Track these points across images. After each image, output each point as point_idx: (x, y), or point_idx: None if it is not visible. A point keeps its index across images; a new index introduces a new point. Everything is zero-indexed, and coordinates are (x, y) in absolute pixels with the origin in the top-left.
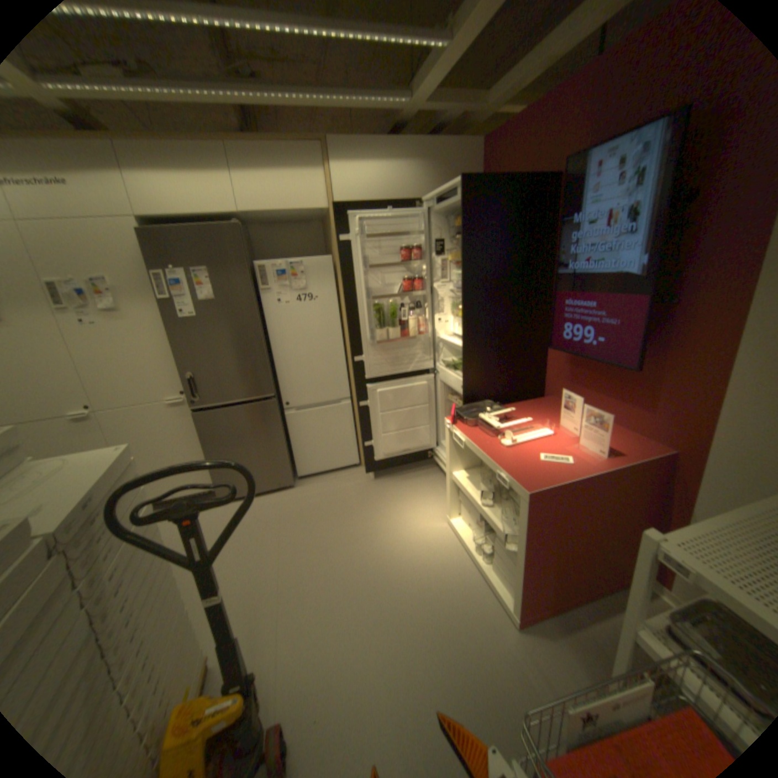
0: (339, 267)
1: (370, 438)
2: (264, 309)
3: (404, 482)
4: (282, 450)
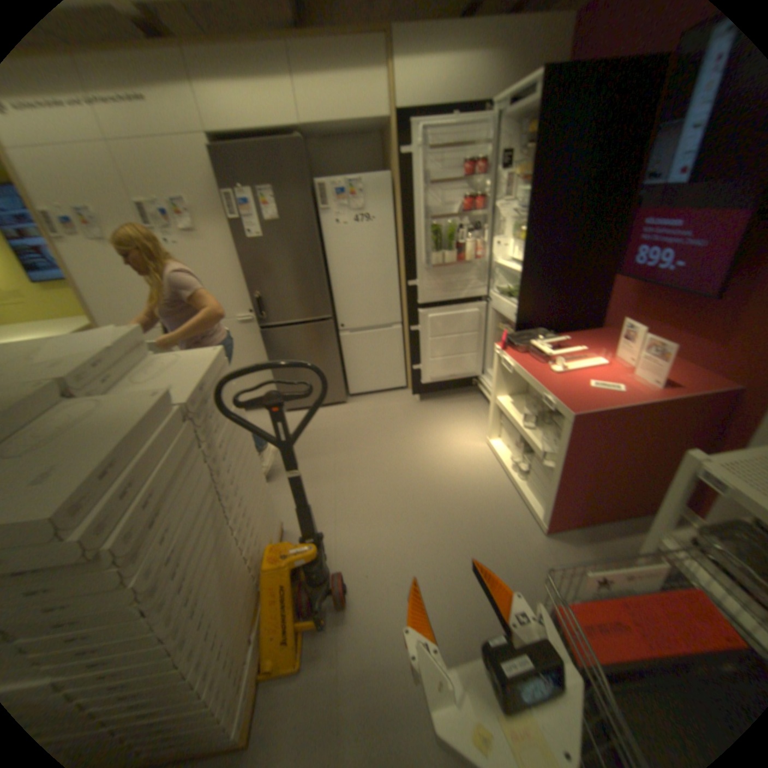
0: (396, 184)
1: (418, 362)
2: (321, 230)
3: (447, 405)
4: (336, 368)
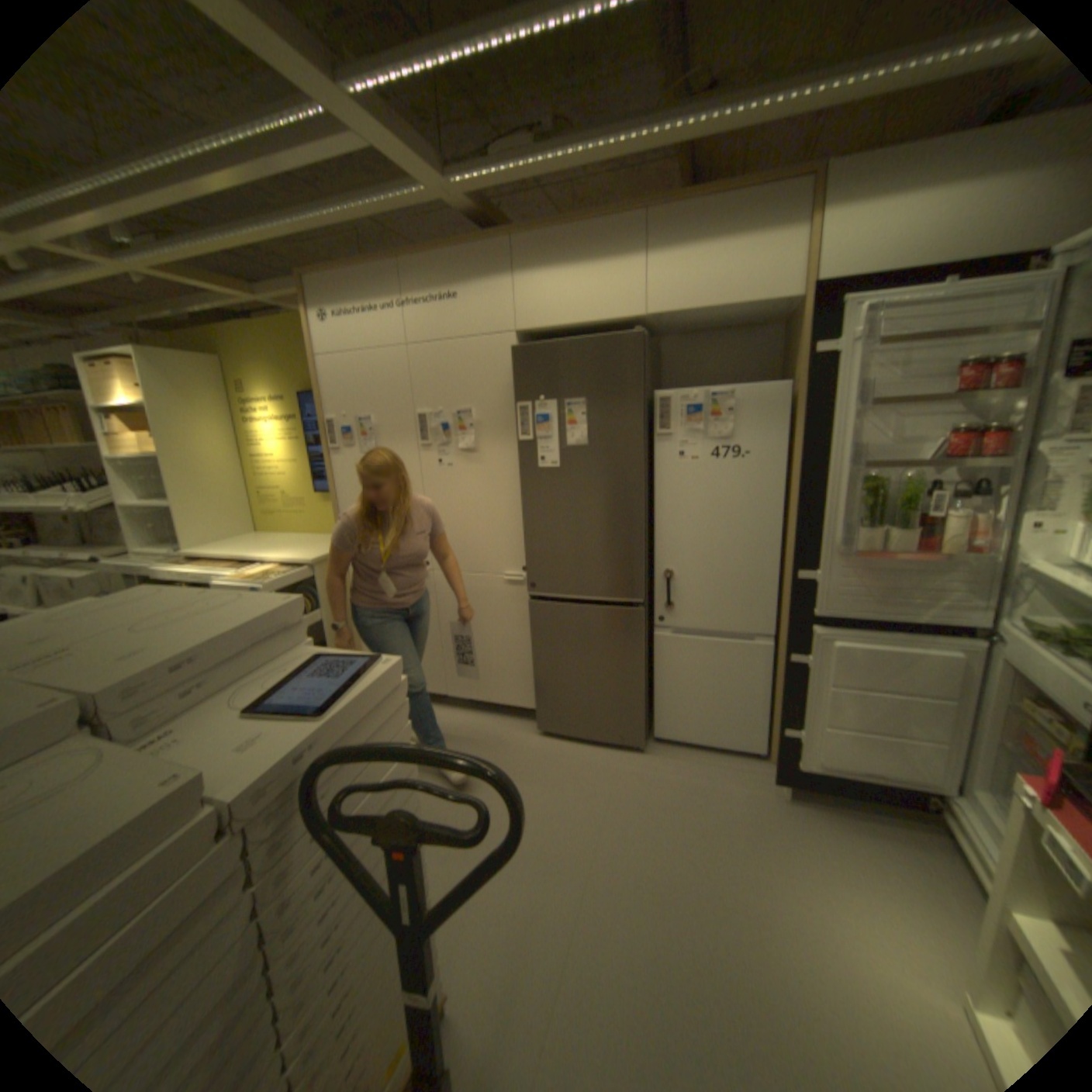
0: (803, 401)
1: (801, 726)
2: (656, 466)
3: (859, 839)
4: (637, 690)
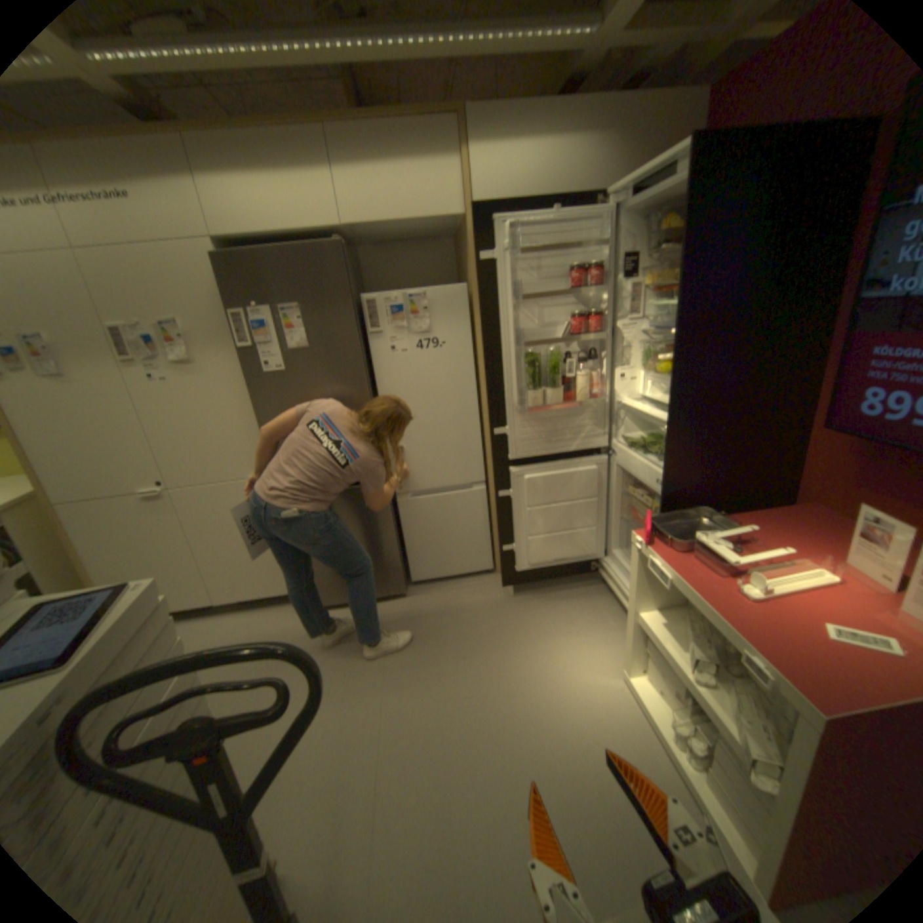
0: (477, 299)
1: (511, 540)
2: (373, 360)
3: (556, 604)
4: (392, 549)
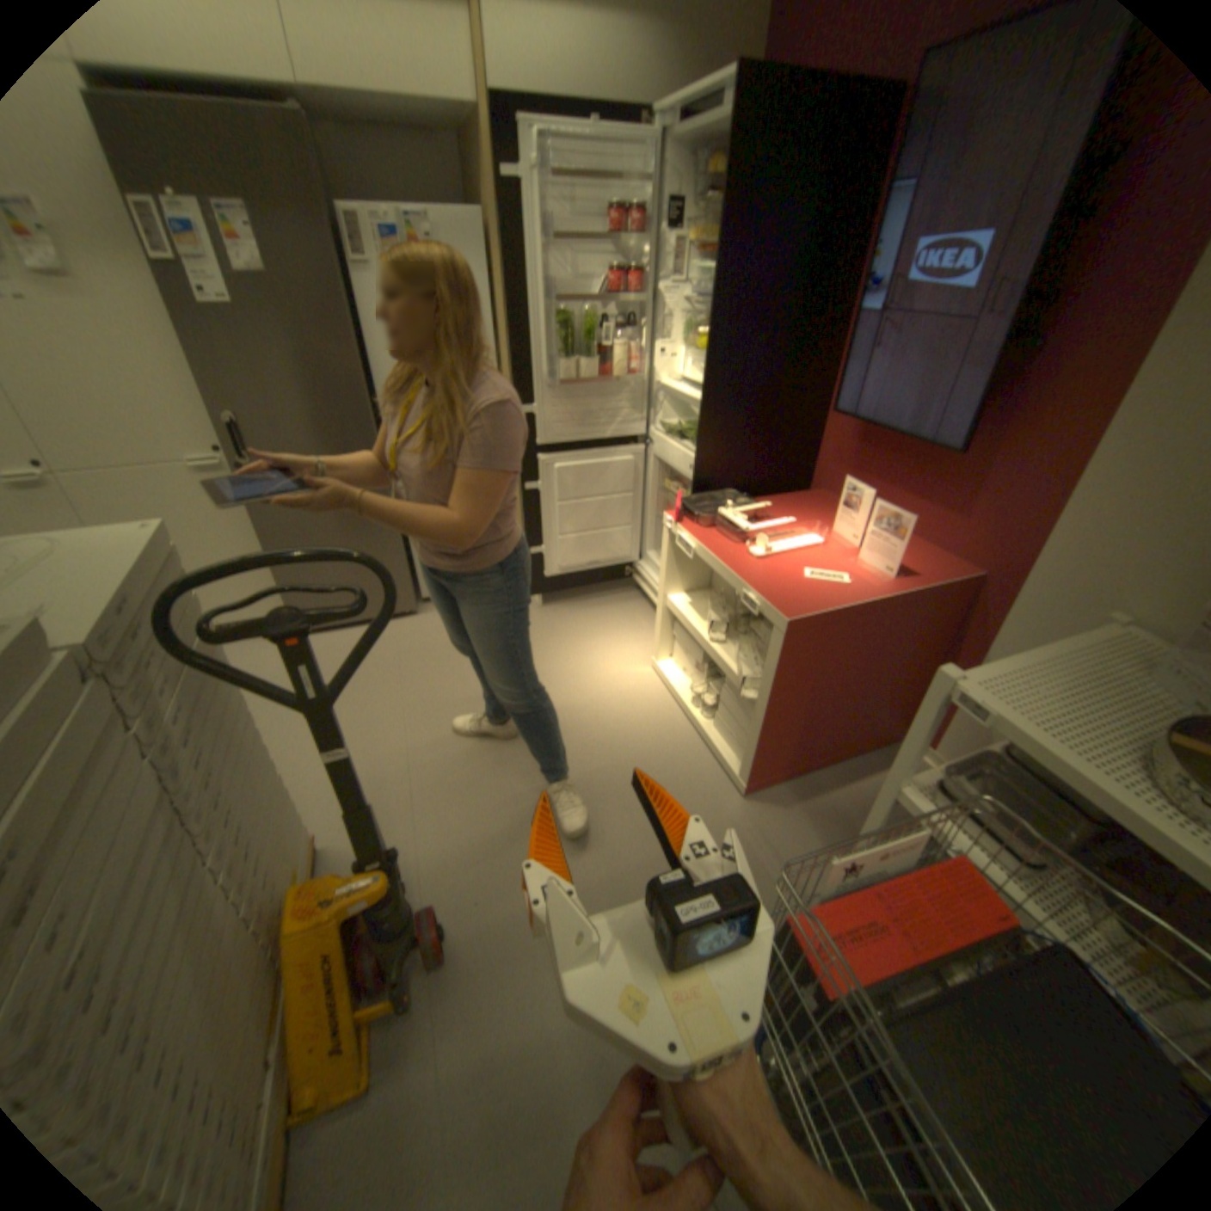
0: (496, 232)
1: (540, 542)
2: (358, 303)
3: (589, 611)
4: (397, 555)
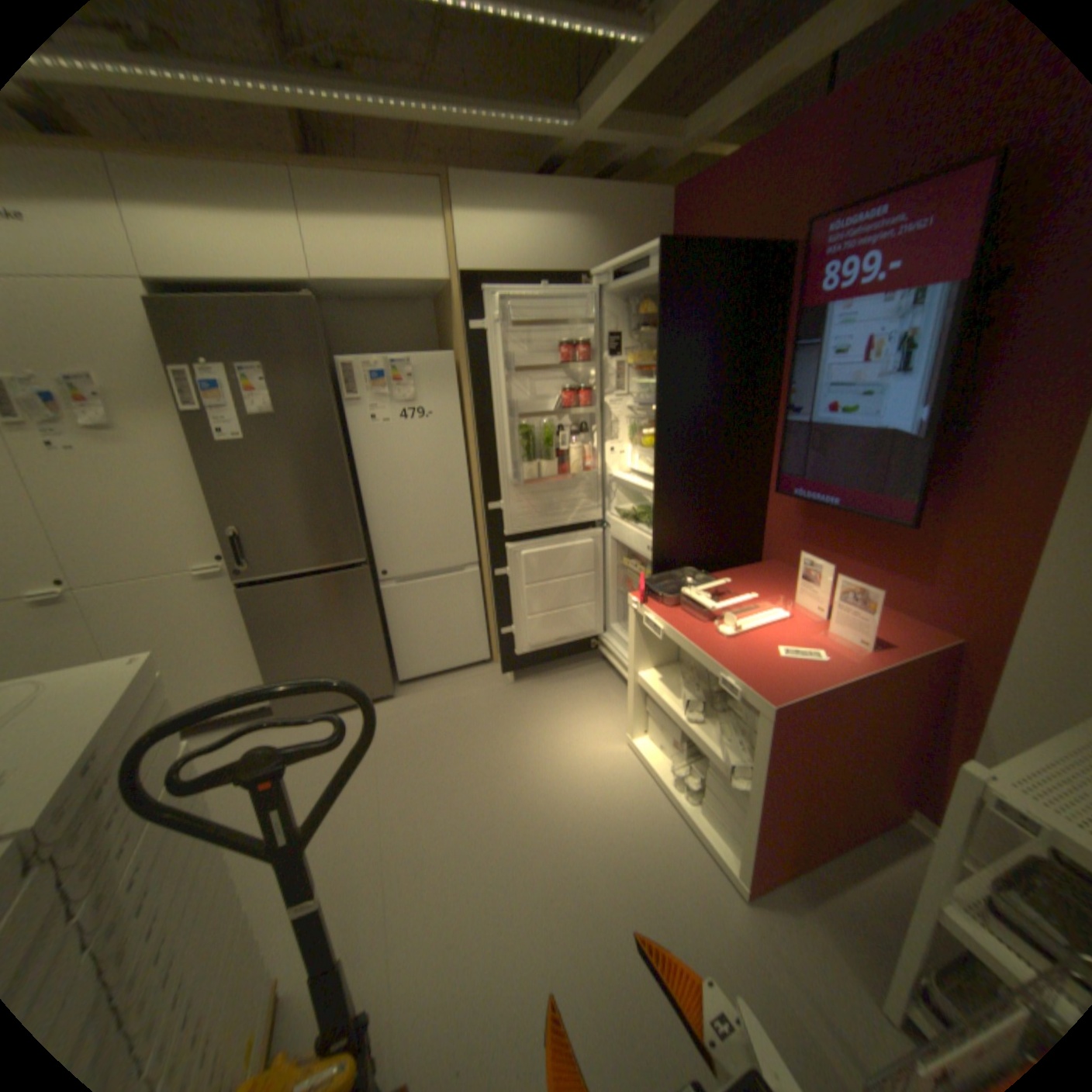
0: (465, 369)
1: (510, 622)
2: (350, 430)
3: (558, 685)
4: (376, 643)
